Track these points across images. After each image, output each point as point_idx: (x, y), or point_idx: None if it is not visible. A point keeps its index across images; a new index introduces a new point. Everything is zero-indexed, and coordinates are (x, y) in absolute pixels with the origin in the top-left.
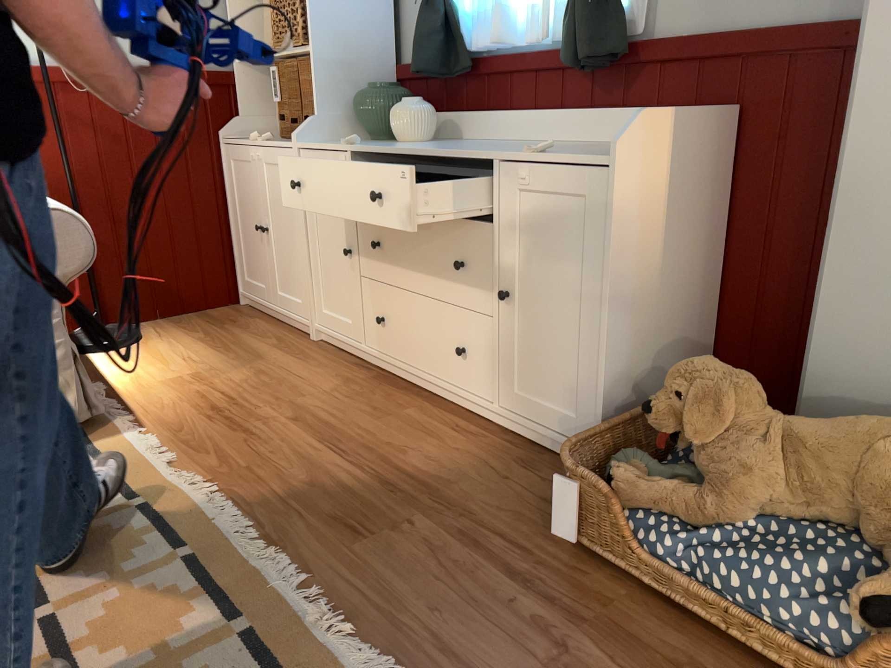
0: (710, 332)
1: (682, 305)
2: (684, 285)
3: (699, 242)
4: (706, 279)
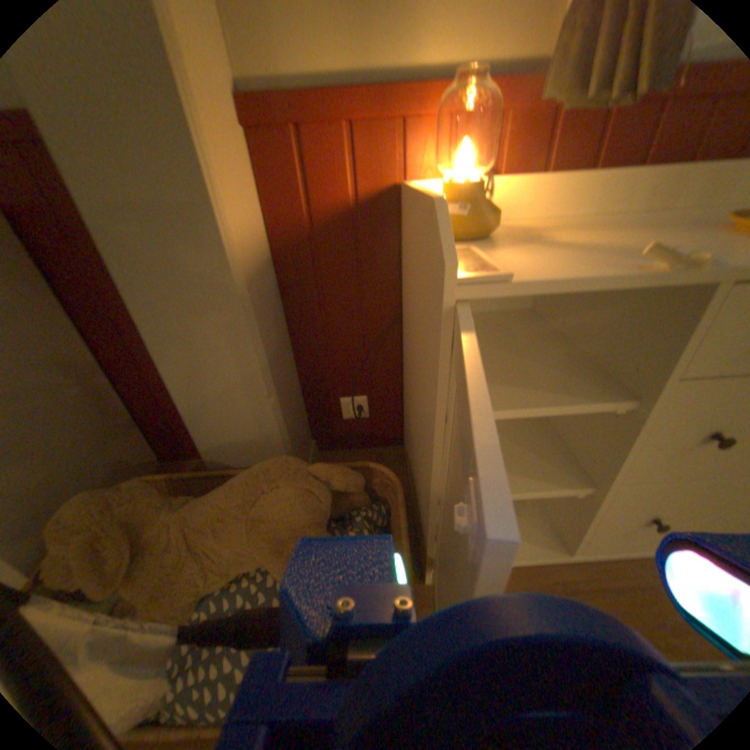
0: (125, 406)
1: (73, 410)
2: (62, 395)
3: (54, 351)
4: (90, 374)
